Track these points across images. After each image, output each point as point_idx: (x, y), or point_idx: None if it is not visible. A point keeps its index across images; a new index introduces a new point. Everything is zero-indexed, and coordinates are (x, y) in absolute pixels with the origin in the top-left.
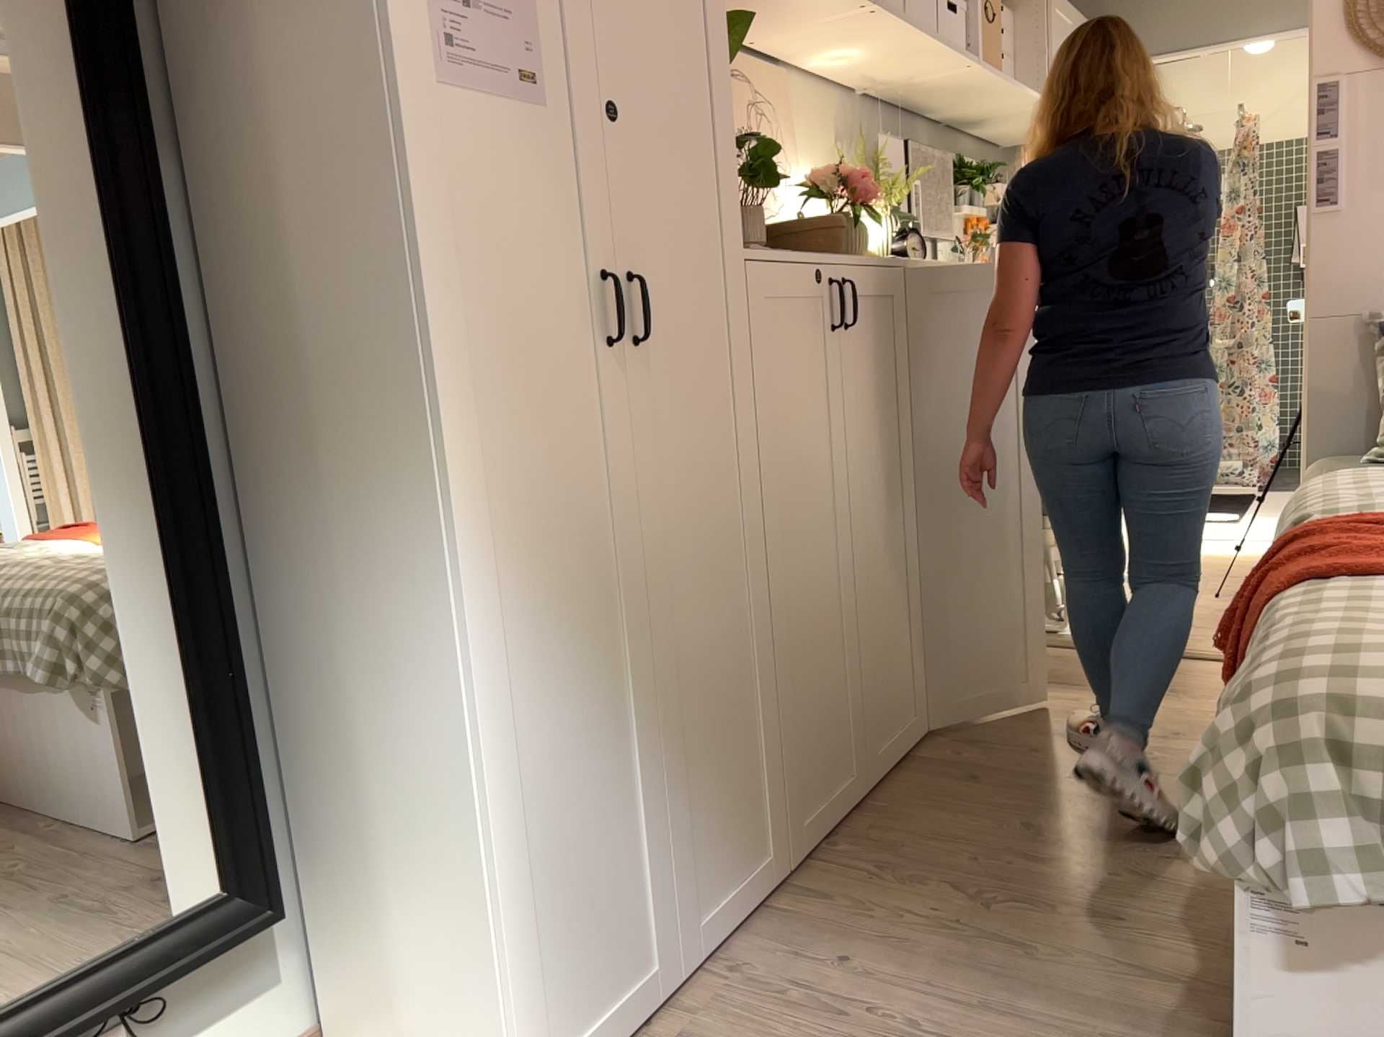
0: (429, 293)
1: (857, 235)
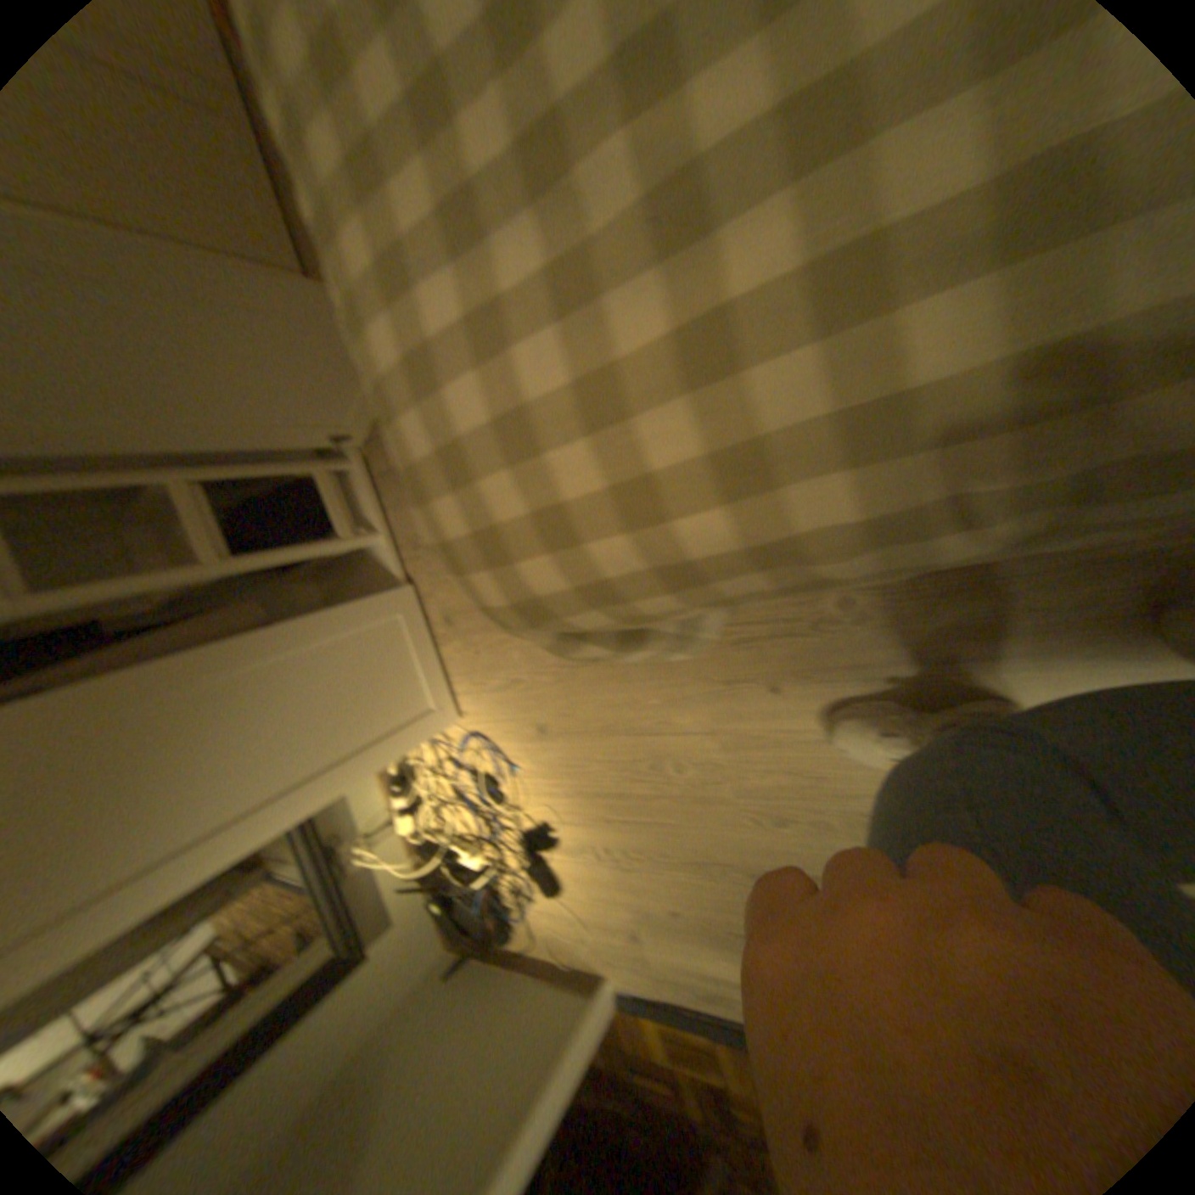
0: None
1: None
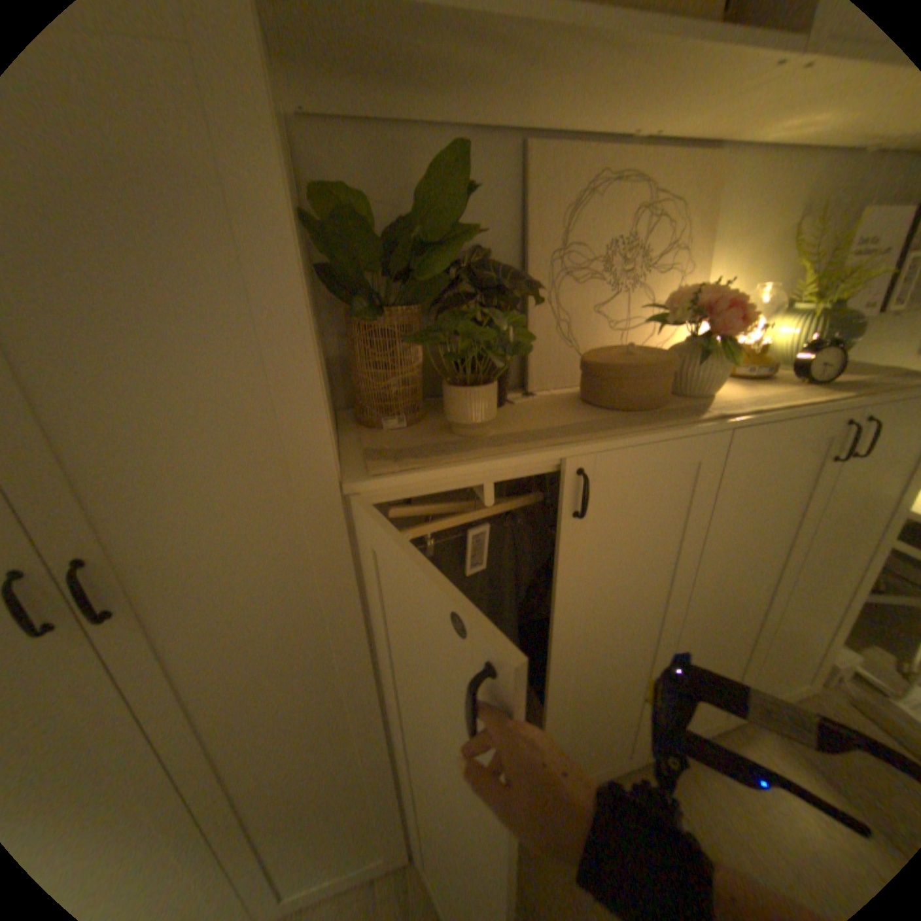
0: None
1: (706, 369)
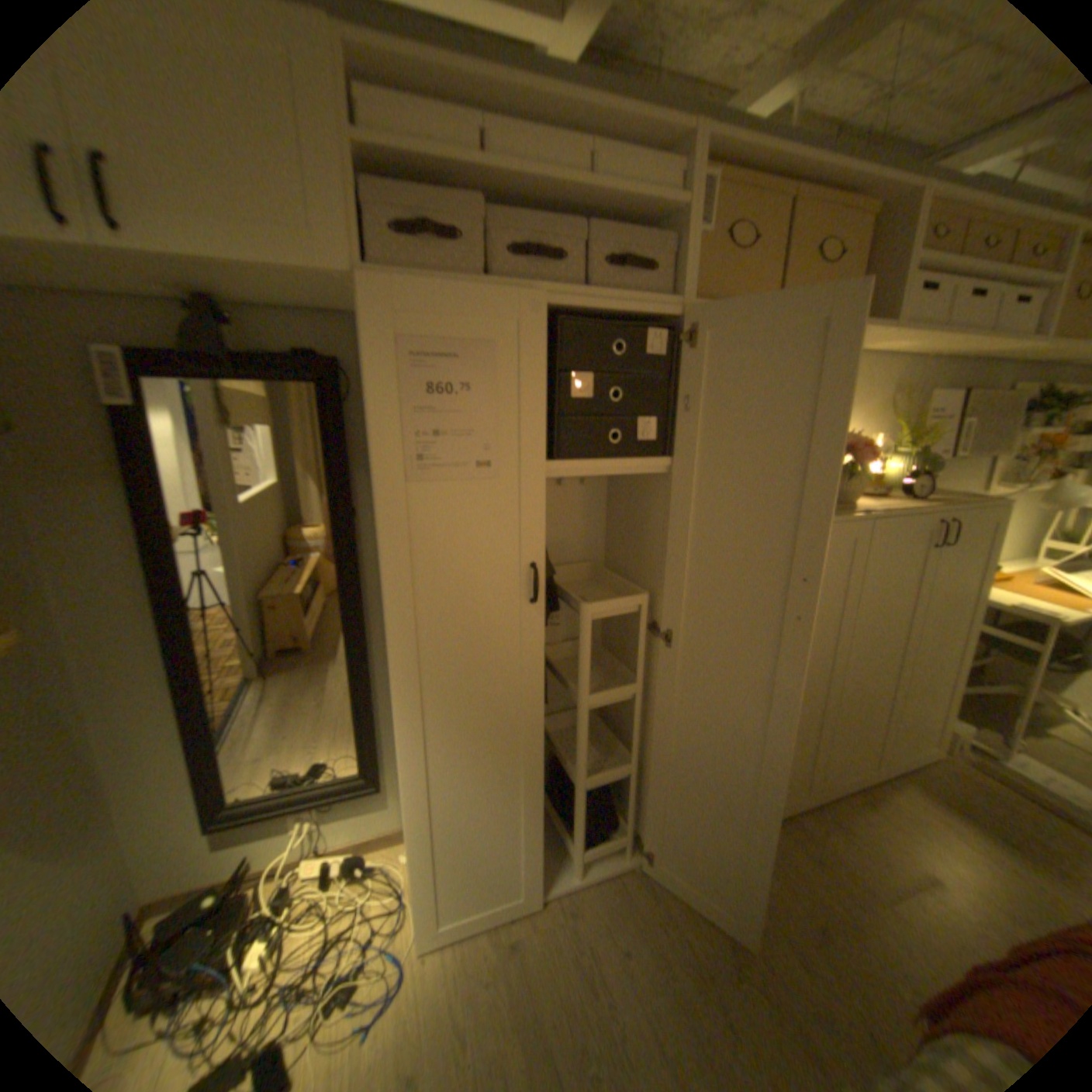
0: (395, 592)
1: (850, 486)
